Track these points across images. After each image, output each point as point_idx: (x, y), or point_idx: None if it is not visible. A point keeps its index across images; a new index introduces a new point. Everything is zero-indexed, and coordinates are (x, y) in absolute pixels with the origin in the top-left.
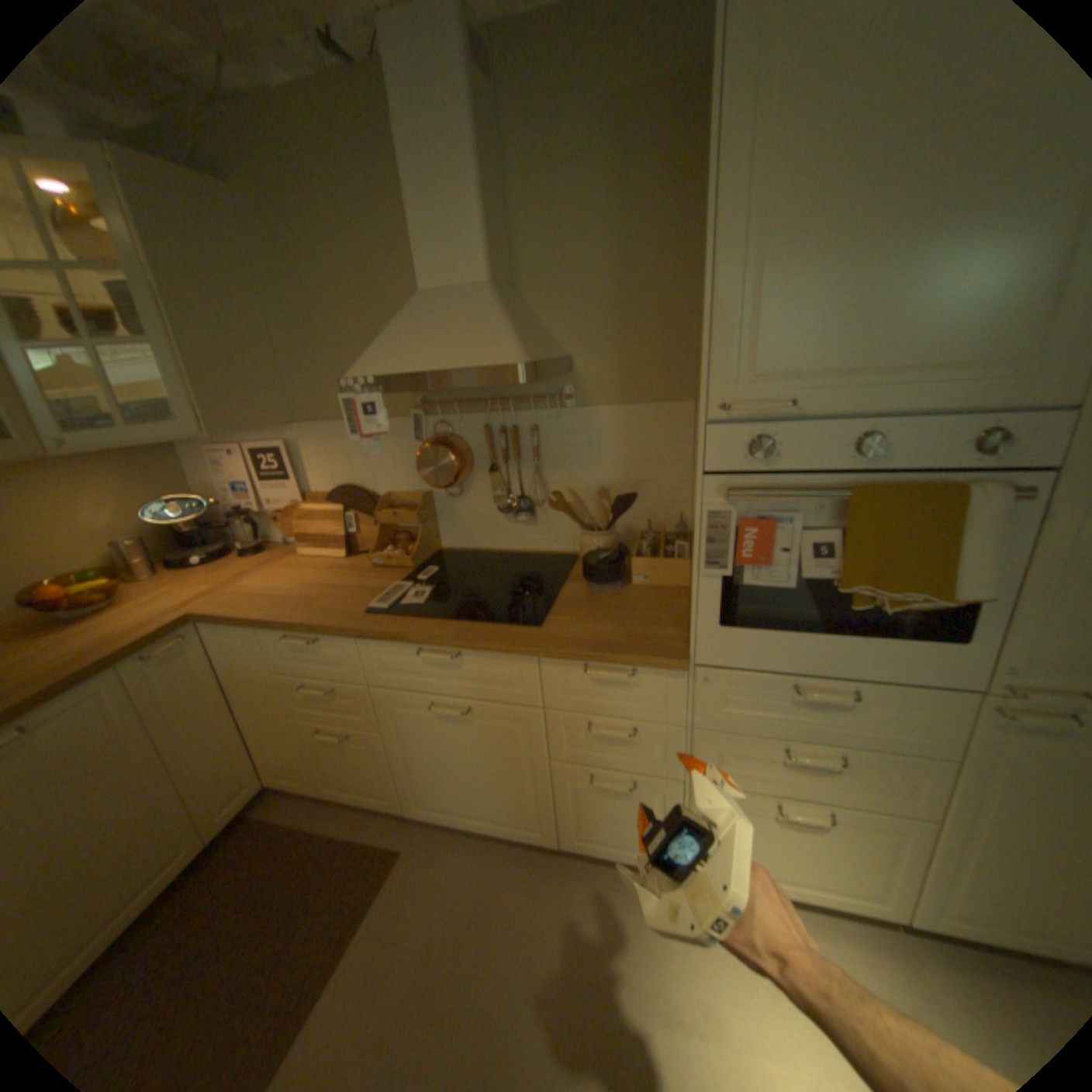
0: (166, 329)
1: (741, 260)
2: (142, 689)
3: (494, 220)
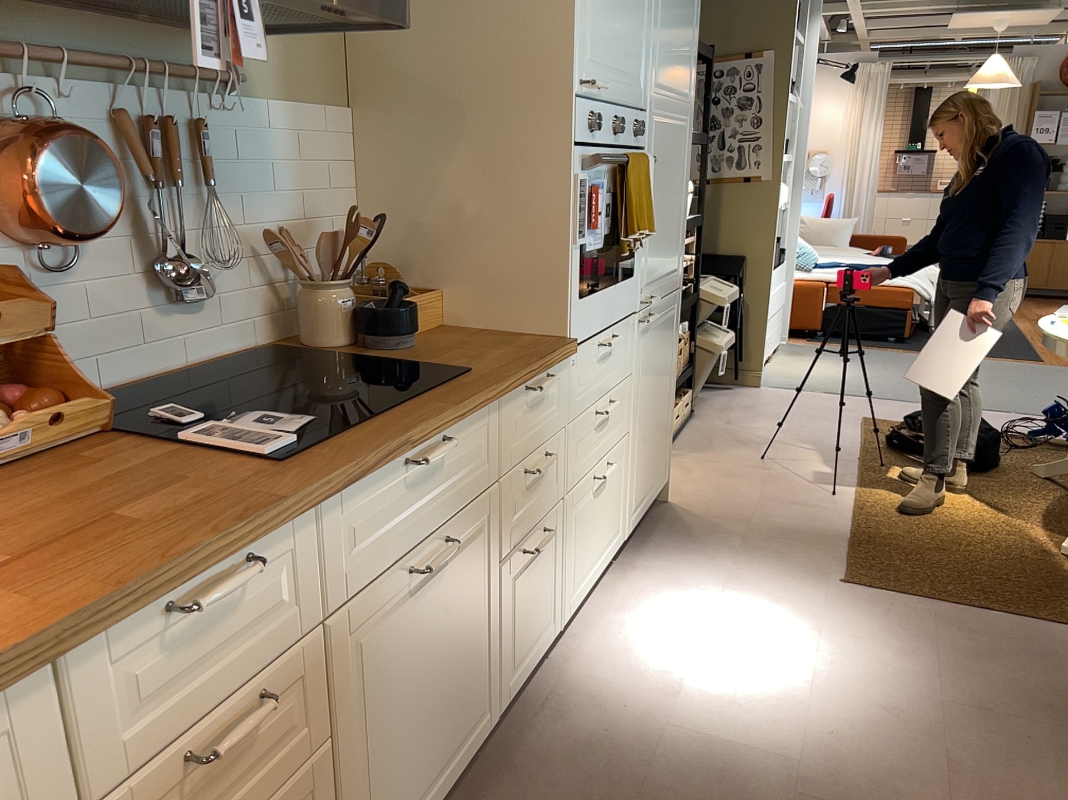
0: None
1: None
2: None
3: None
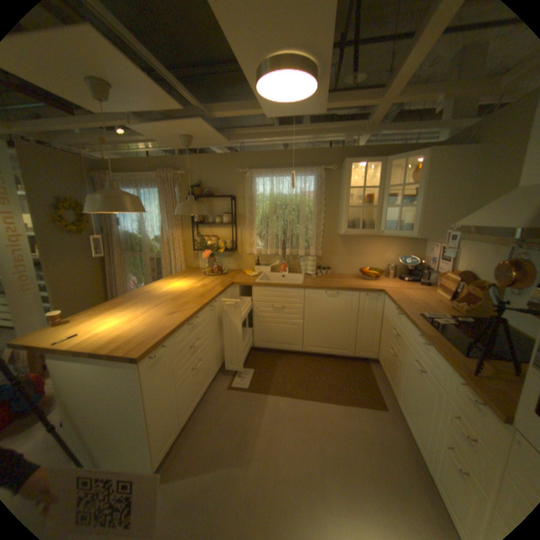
0: (424, 201)
1: None
2: (362, 302)
3: None
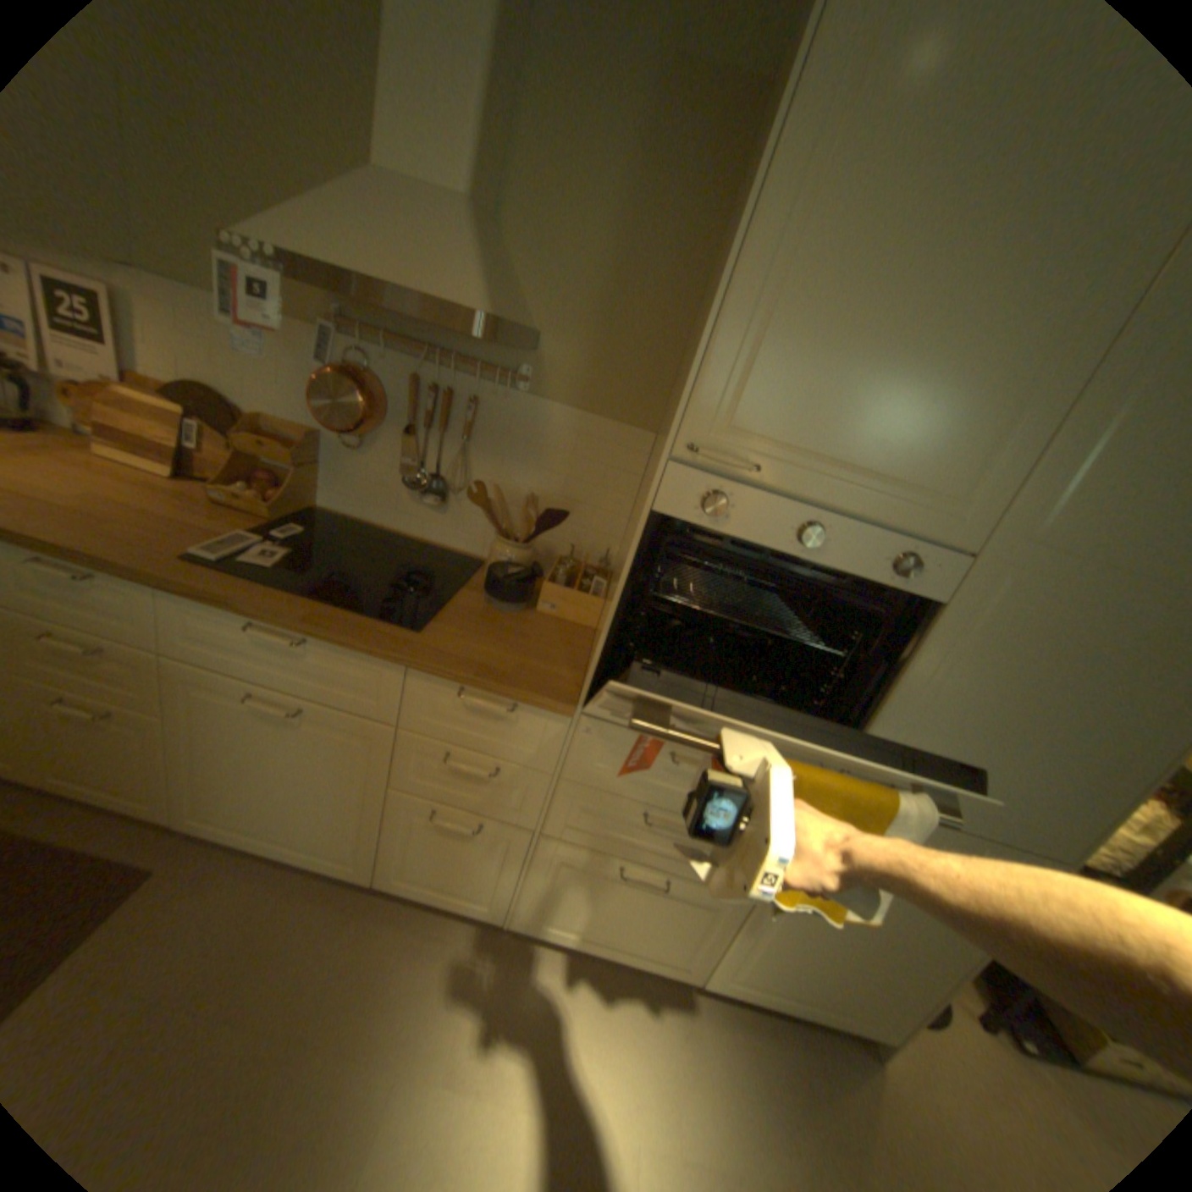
0: None
1: (757, 296)
2: None
3: (496, 124)
